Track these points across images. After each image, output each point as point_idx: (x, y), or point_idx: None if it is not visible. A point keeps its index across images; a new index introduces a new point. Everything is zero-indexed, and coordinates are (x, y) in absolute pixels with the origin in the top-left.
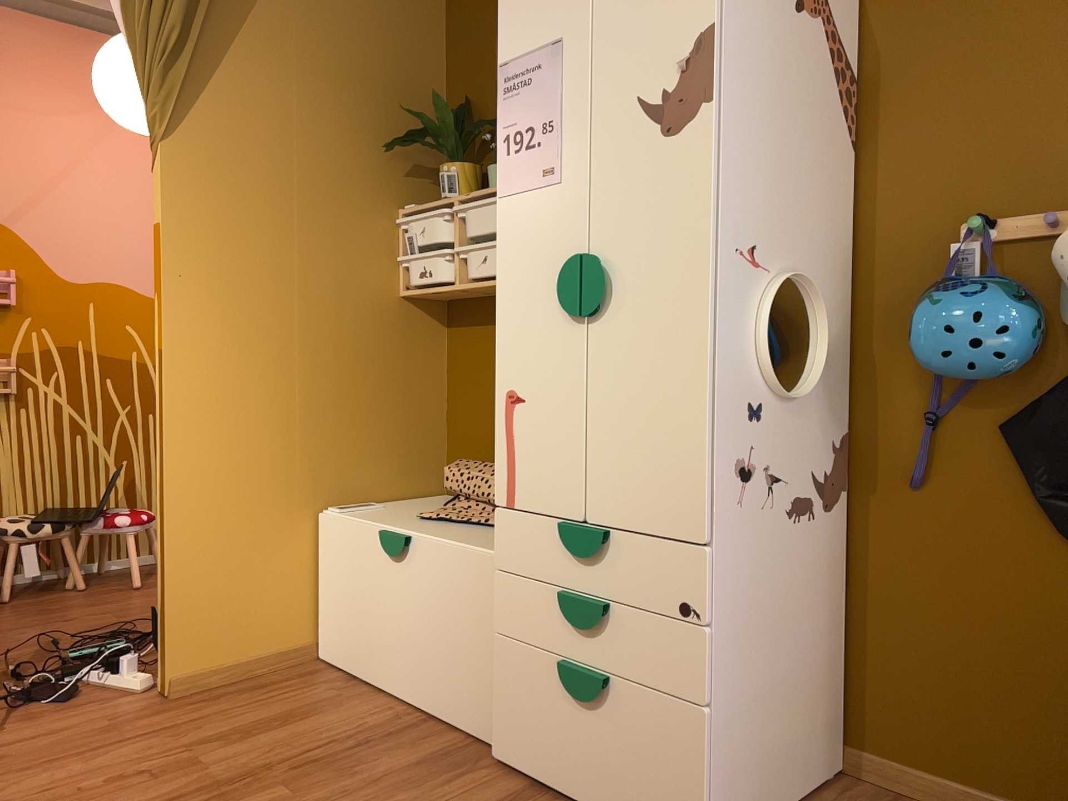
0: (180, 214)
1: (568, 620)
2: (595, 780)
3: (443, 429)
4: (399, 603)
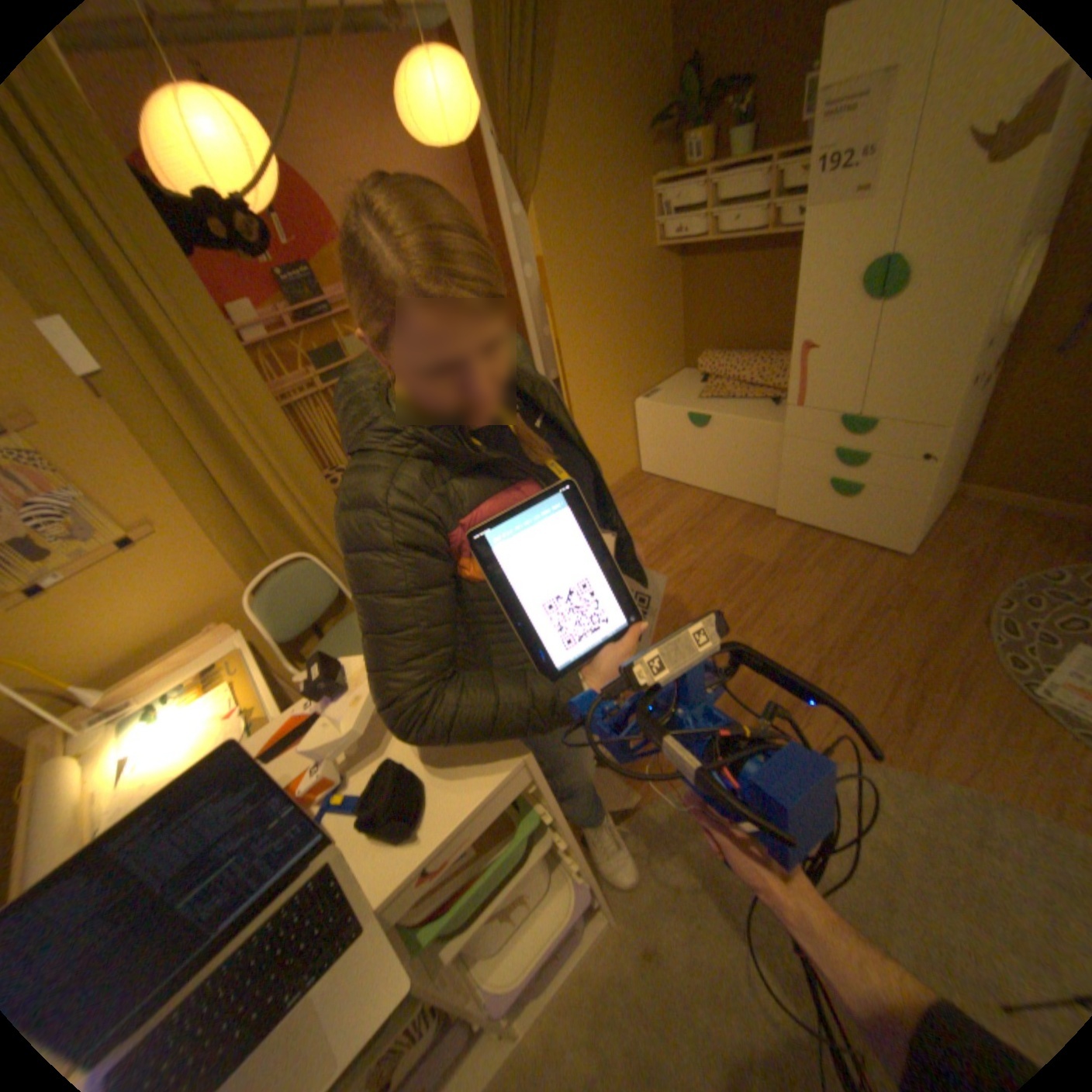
0: (548, 247)
1: (839, 460)
2: (846, 522)
3: (681, 328)
4: (702, 447)
